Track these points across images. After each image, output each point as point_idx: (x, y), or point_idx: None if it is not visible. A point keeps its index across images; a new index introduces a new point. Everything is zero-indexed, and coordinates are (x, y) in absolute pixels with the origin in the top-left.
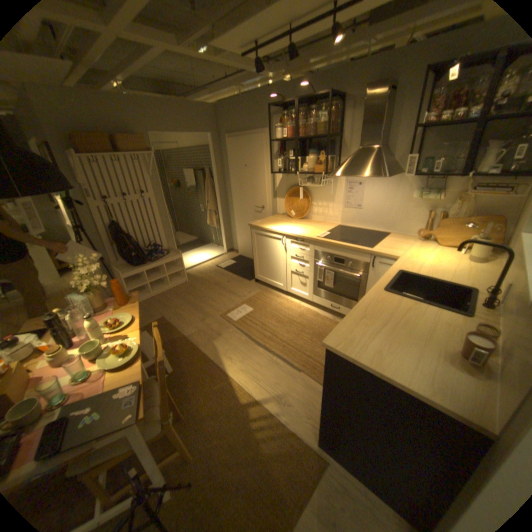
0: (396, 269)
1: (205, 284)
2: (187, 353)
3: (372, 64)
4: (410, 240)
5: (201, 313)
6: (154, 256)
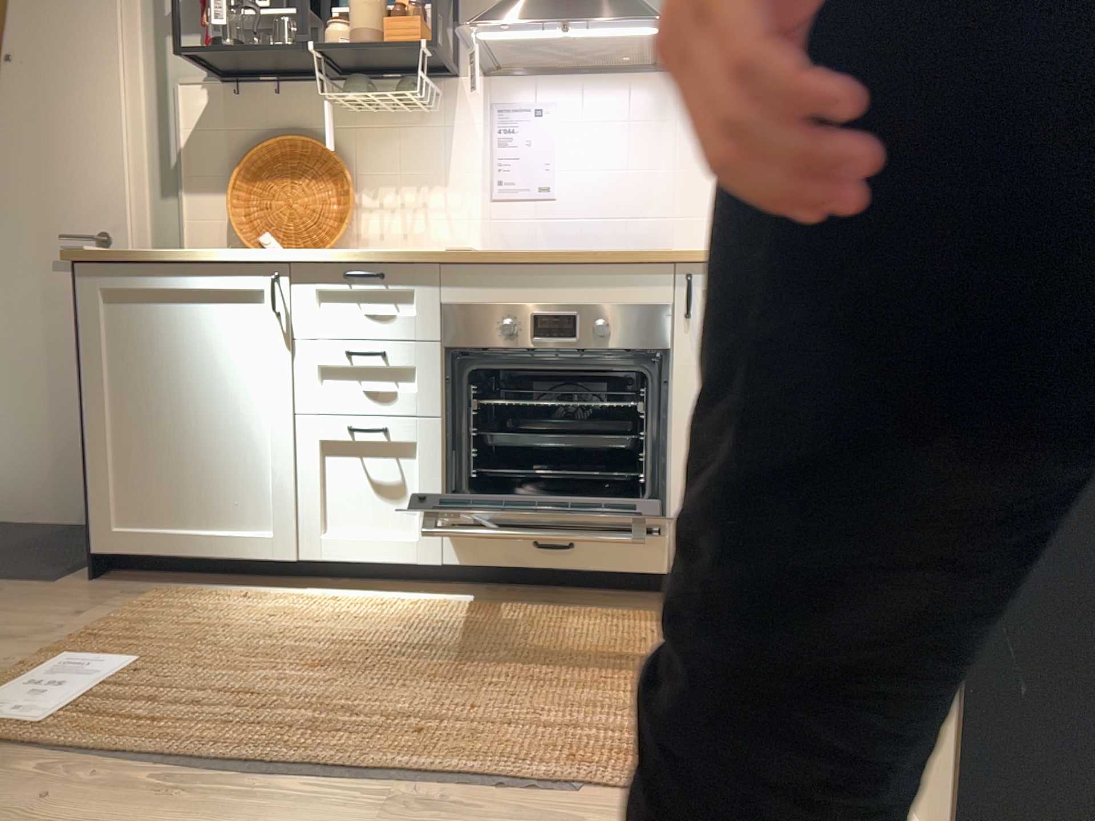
0: None
1: None
2: None
3: None
4: None
5: None
6: None
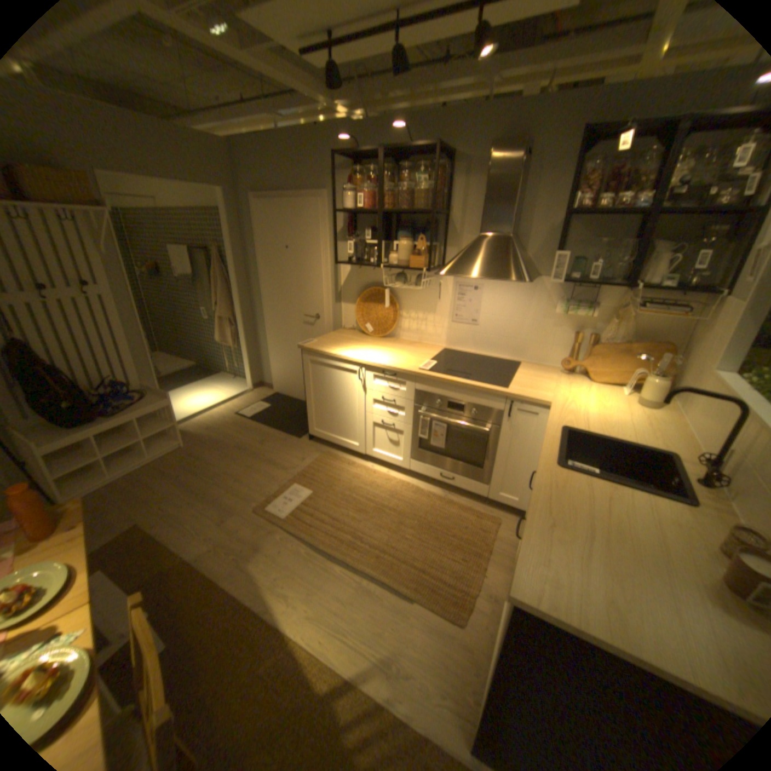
0: (556, 425)
1: (217, 450)
2: (194, 600)
3: (497, 113)
4: (551, 373)
5: (215, 509)
6: (111, 405)
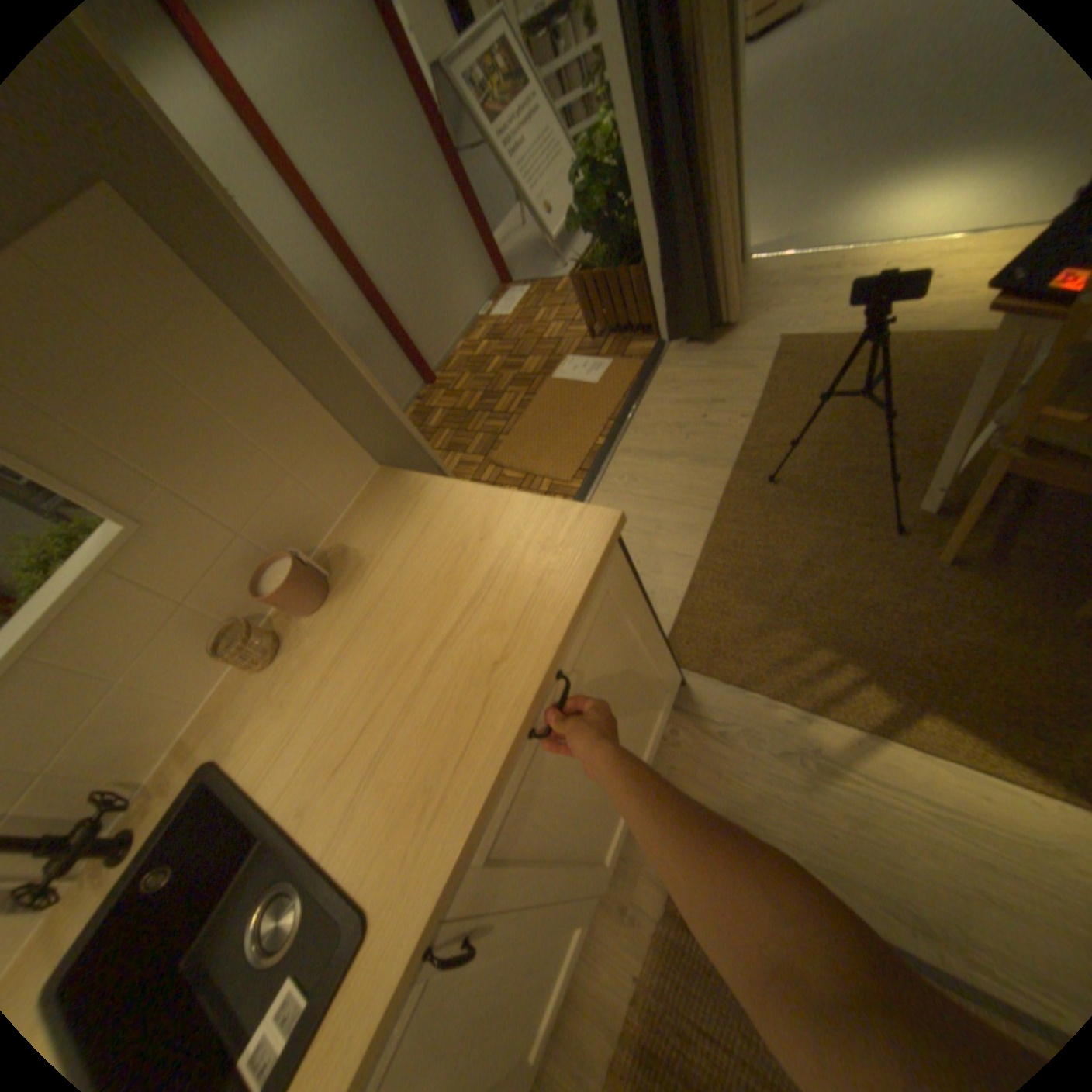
0: None
1: None
2: None
3: None
4: None
5: None
6: None
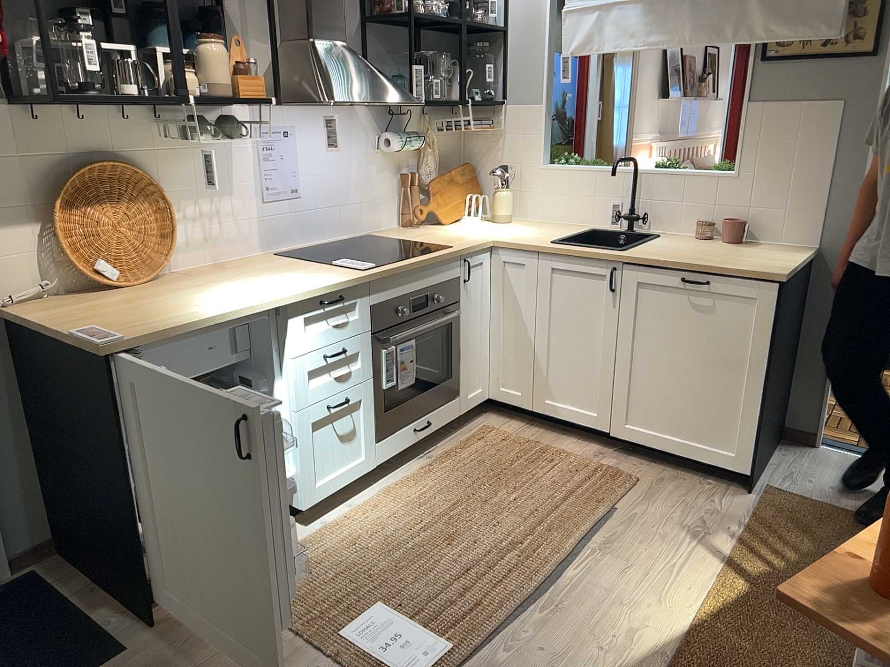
0: (545, 243)
1: None
2: None
3: None
4: (409, 231)
5: None
6: None
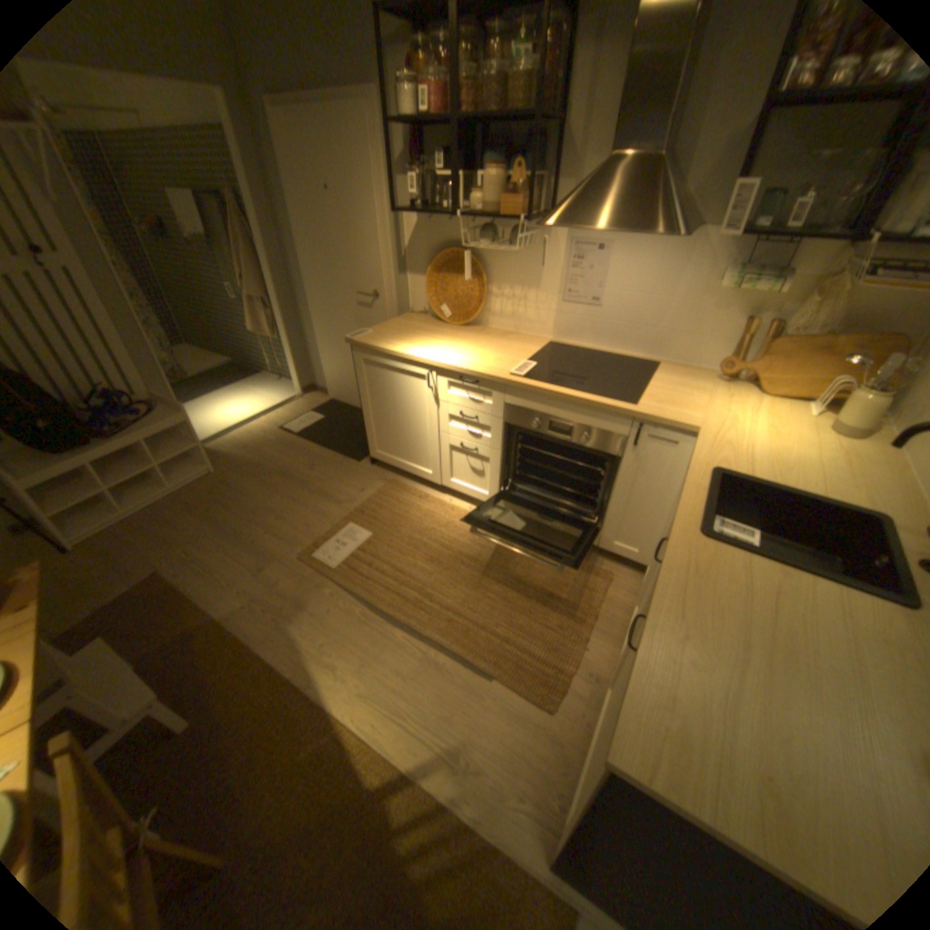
0: (705, 465)
1: (256, 477)
2: (224, 669)
3: None
4: (703, 380)
5: (251, 554)
6: (110, 422)
